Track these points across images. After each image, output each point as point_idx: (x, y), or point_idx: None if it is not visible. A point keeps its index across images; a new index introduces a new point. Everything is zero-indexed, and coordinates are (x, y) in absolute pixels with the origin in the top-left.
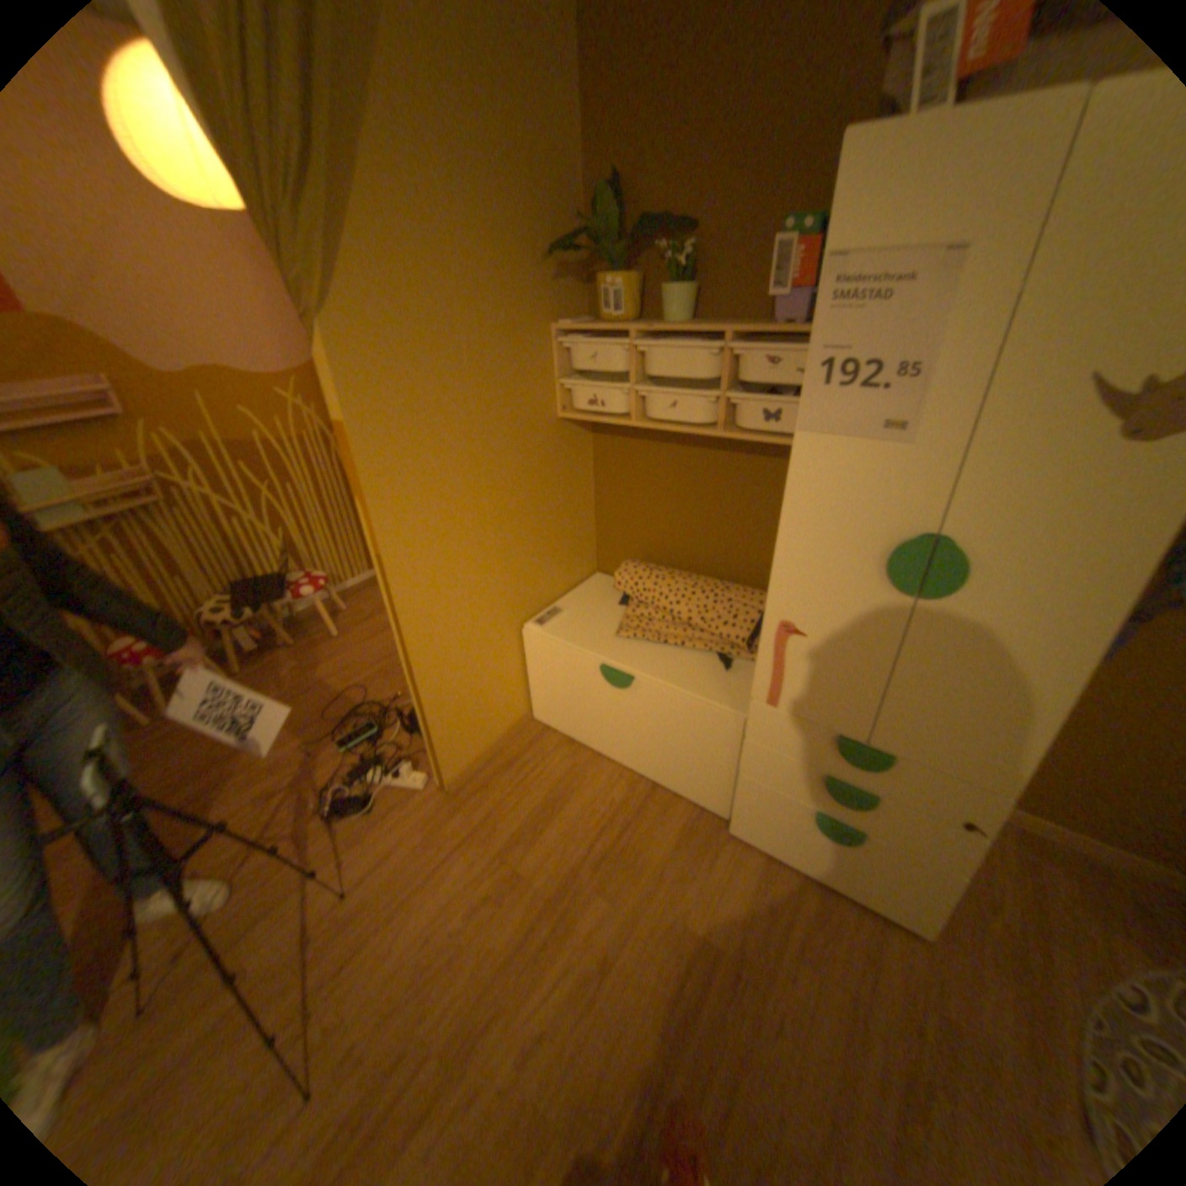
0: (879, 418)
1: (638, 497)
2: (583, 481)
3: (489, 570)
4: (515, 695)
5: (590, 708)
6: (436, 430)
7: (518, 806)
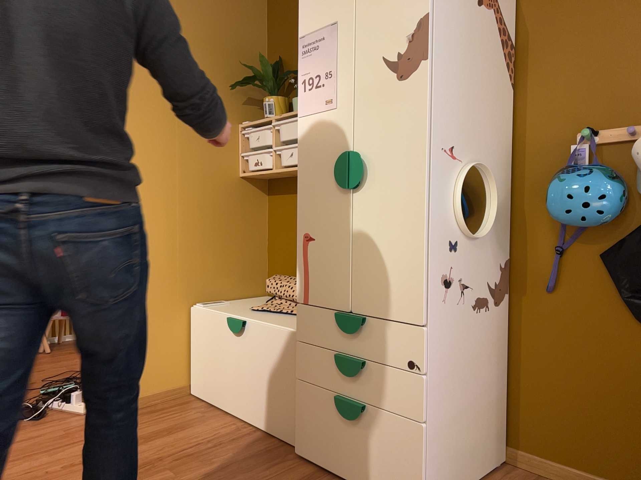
0: (324, 100)
1: (290, 232)
2: (258, 224)
3: (171, 251)
4: (176, 364)
5: (222, 365)
6: (150, 154)
7: (144, 429)
